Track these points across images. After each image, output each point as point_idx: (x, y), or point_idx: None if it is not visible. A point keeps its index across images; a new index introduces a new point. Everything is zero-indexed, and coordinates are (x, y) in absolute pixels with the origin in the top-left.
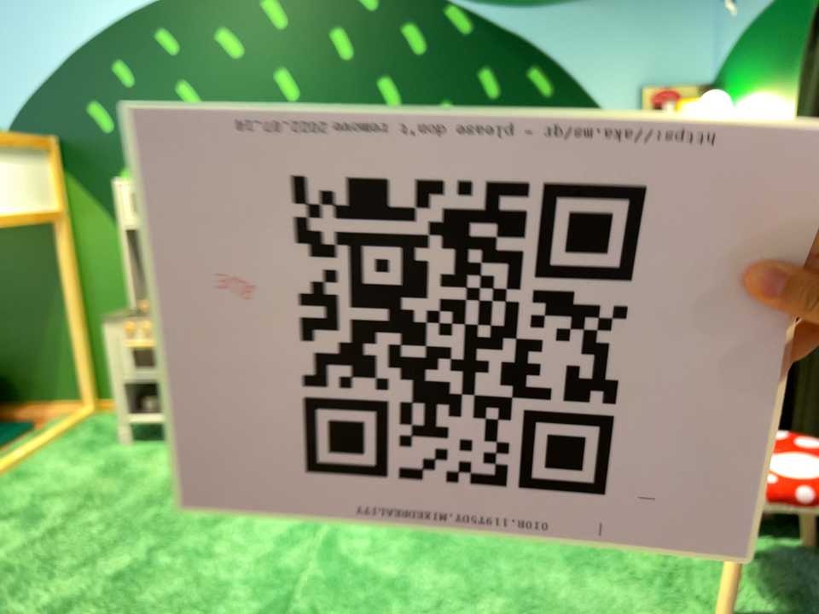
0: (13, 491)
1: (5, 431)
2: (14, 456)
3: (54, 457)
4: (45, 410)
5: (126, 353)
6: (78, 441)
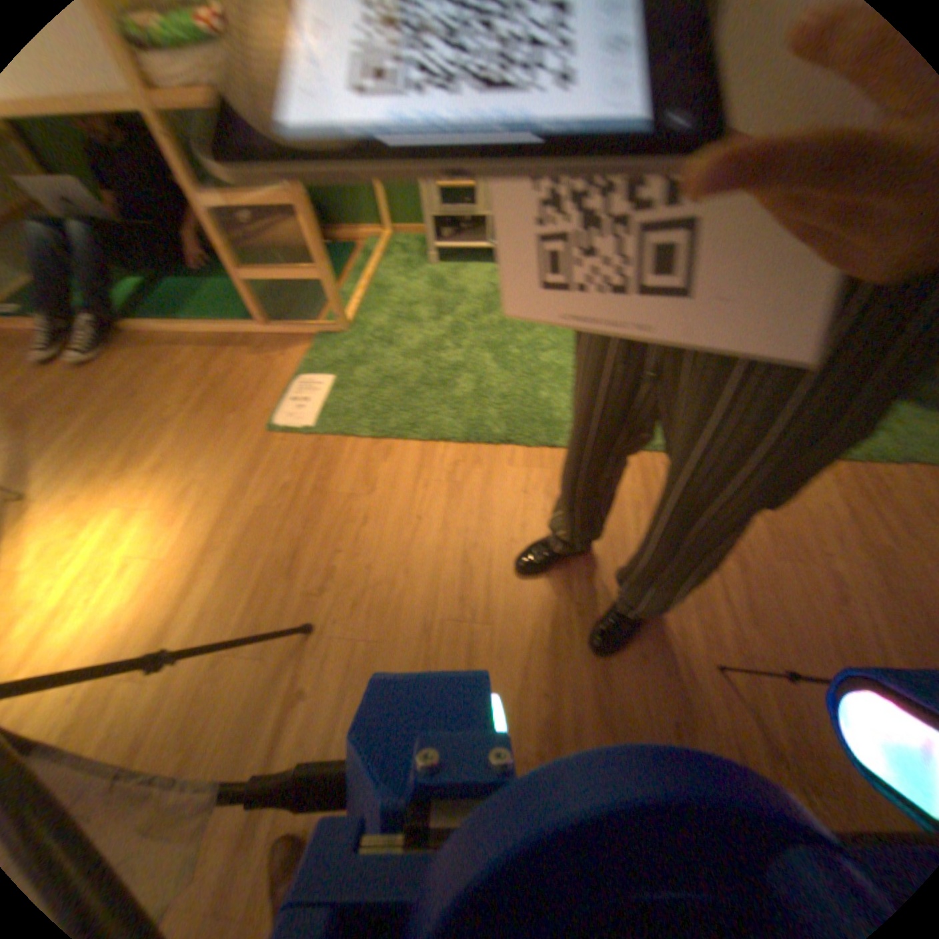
0: (383, 296)
1: (339, 247)
2: (362, 269)
3: (389, 270)
4: (354, 229)
5: (433, 190)
6: (395, 257)
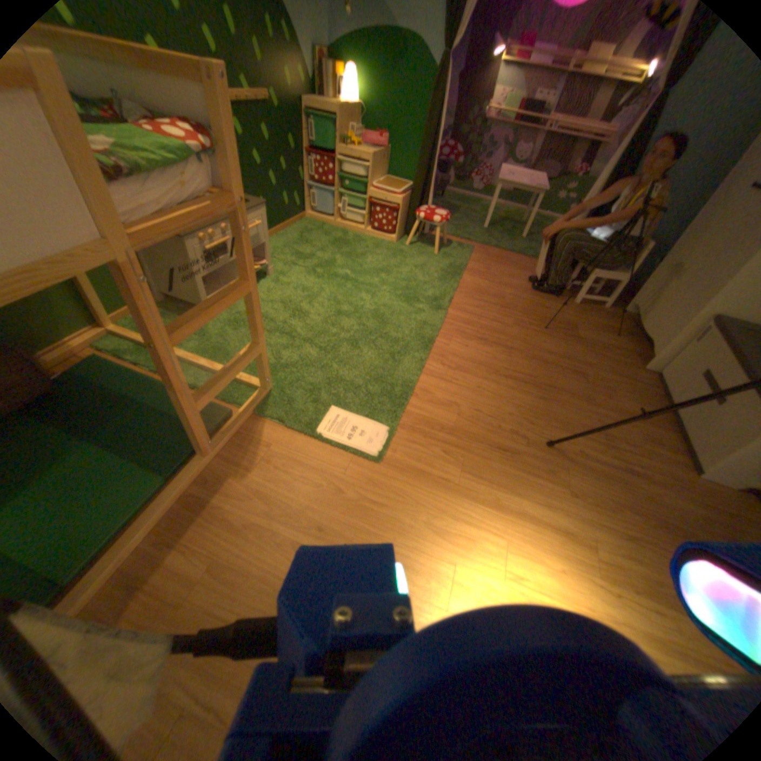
0: (230, 354)
1: (88, 364)
2: None
3: (187, 342)
4: (64, 343)
5: (197, 253)
6: None
